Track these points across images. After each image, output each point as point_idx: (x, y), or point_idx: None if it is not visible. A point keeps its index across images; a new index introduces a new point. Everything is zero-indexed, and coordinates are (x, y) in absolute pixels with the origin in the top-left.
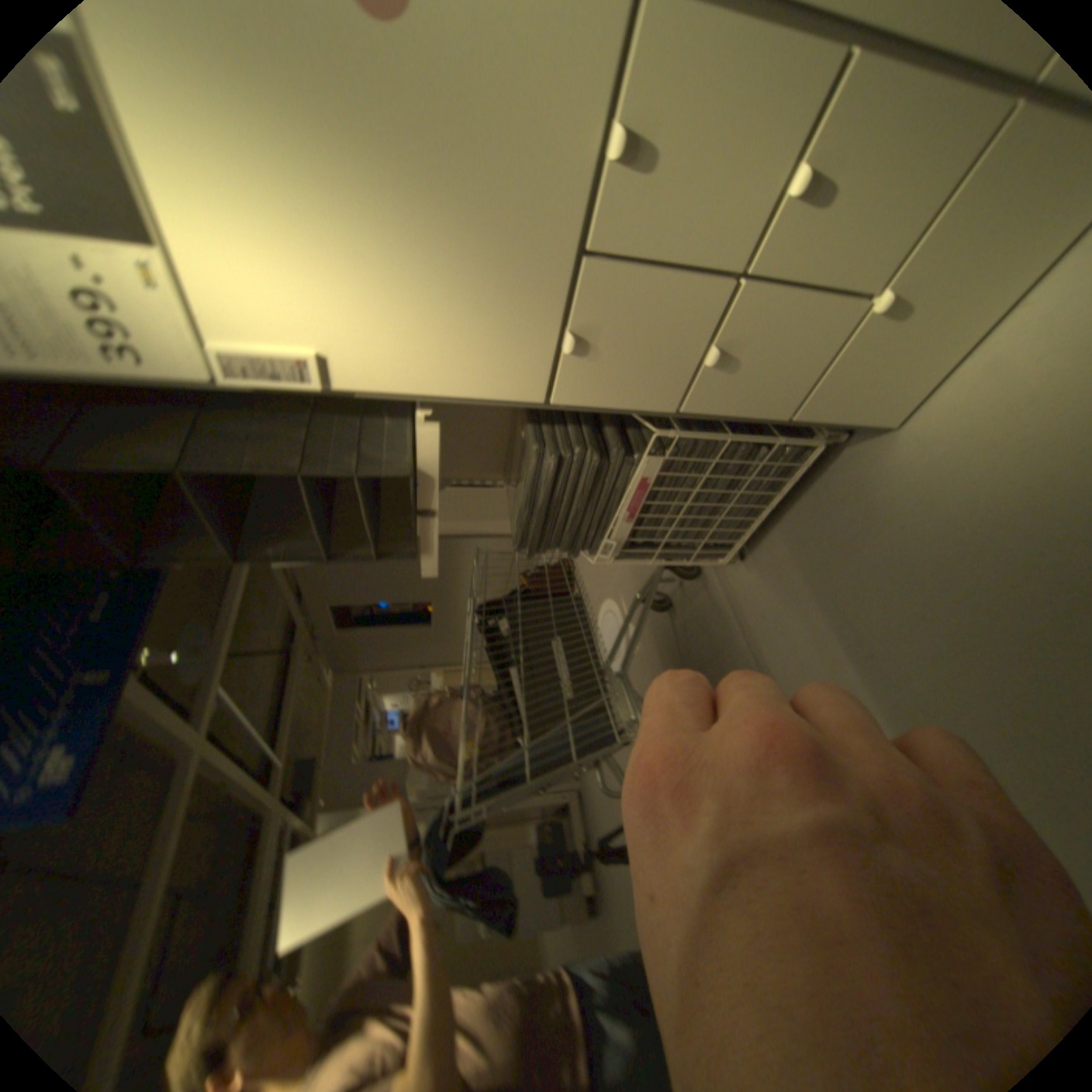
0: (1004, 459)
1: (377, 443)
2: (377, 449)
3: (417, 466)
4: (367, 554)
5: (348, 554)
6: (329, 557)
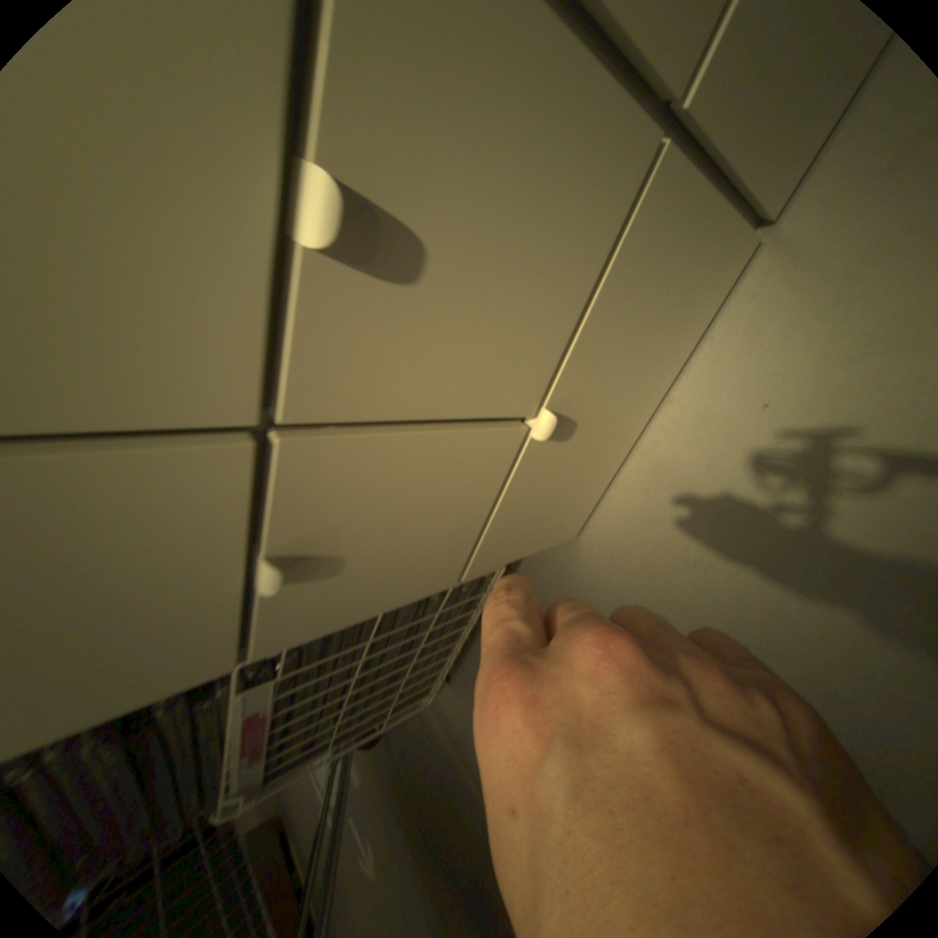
0: (710, 581)
1: None
2: None
3: None
4: None
5: None
6: None
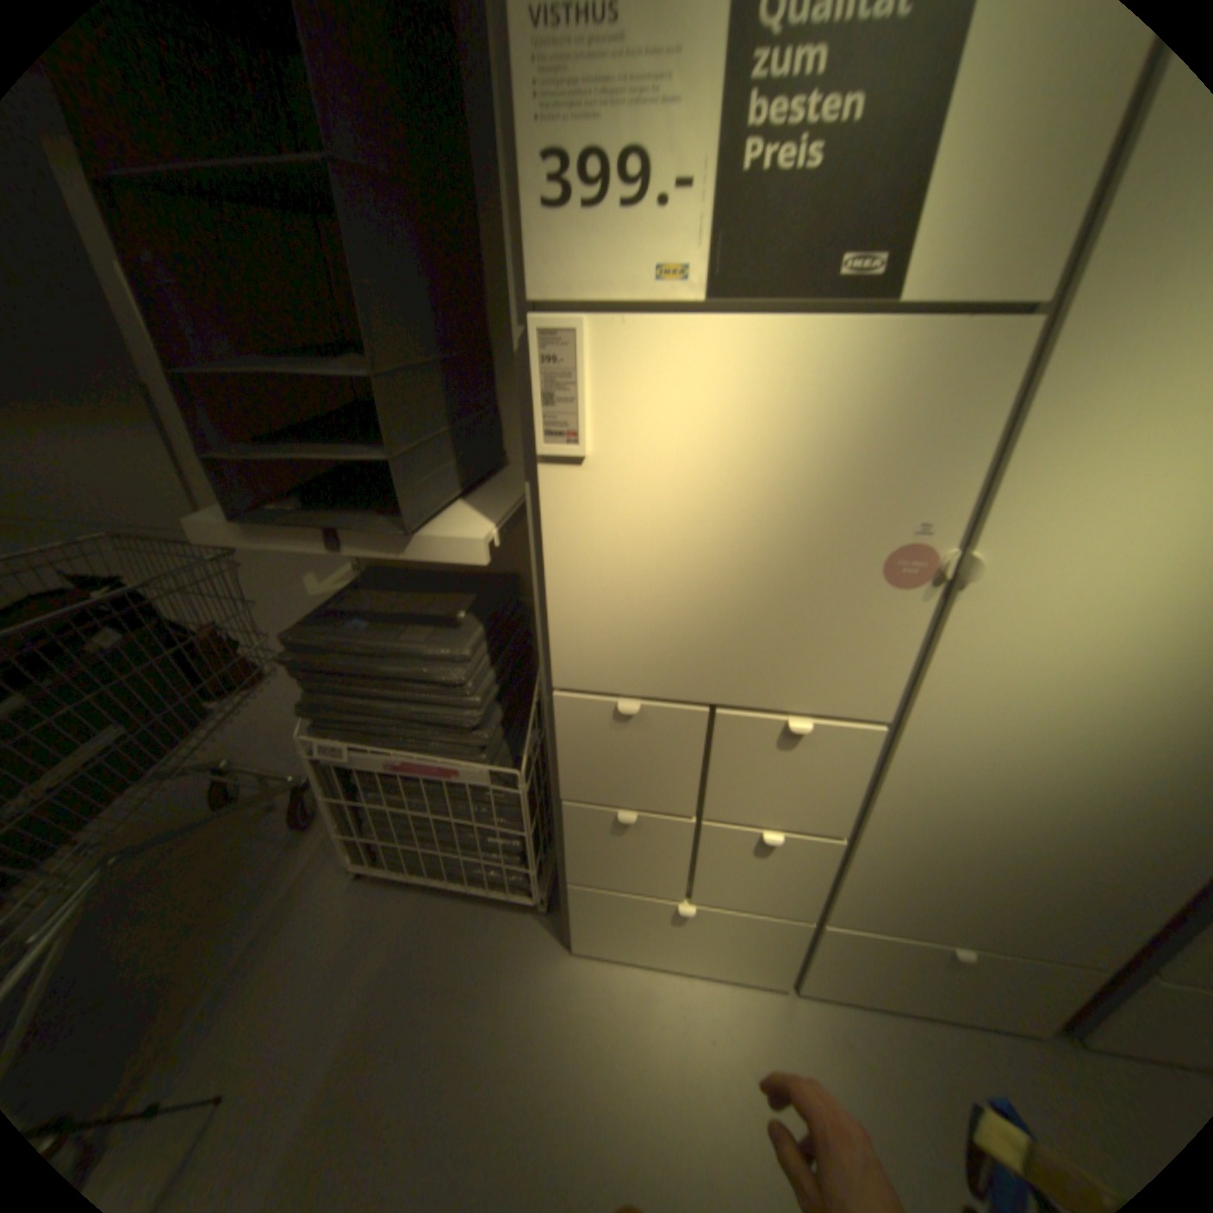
0: (590, 1063)
1: (424, 462)
2: (417, 465)
3: (413, 530)
4: (197, 433)
5: (184, 400)
6: (166, 369)
